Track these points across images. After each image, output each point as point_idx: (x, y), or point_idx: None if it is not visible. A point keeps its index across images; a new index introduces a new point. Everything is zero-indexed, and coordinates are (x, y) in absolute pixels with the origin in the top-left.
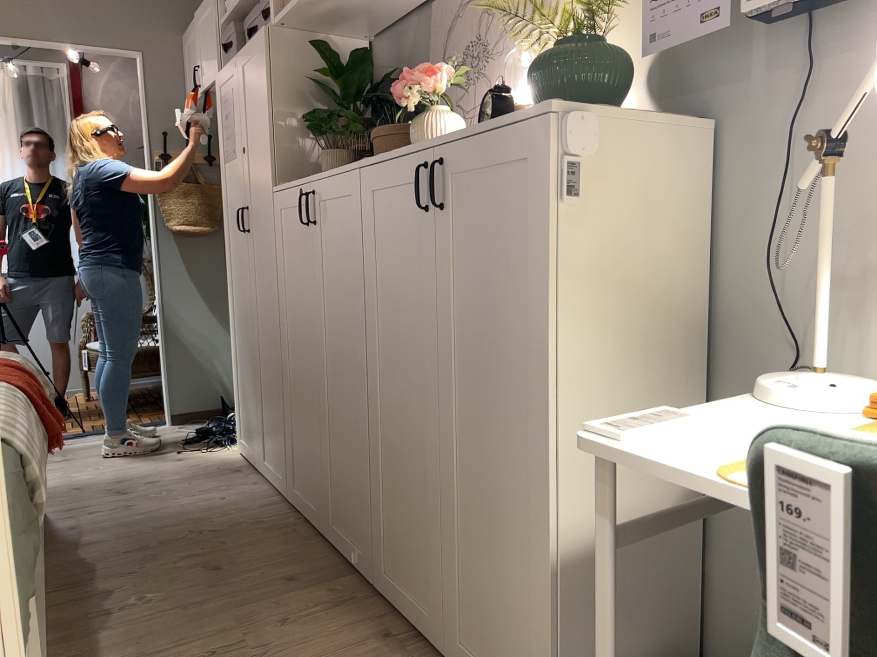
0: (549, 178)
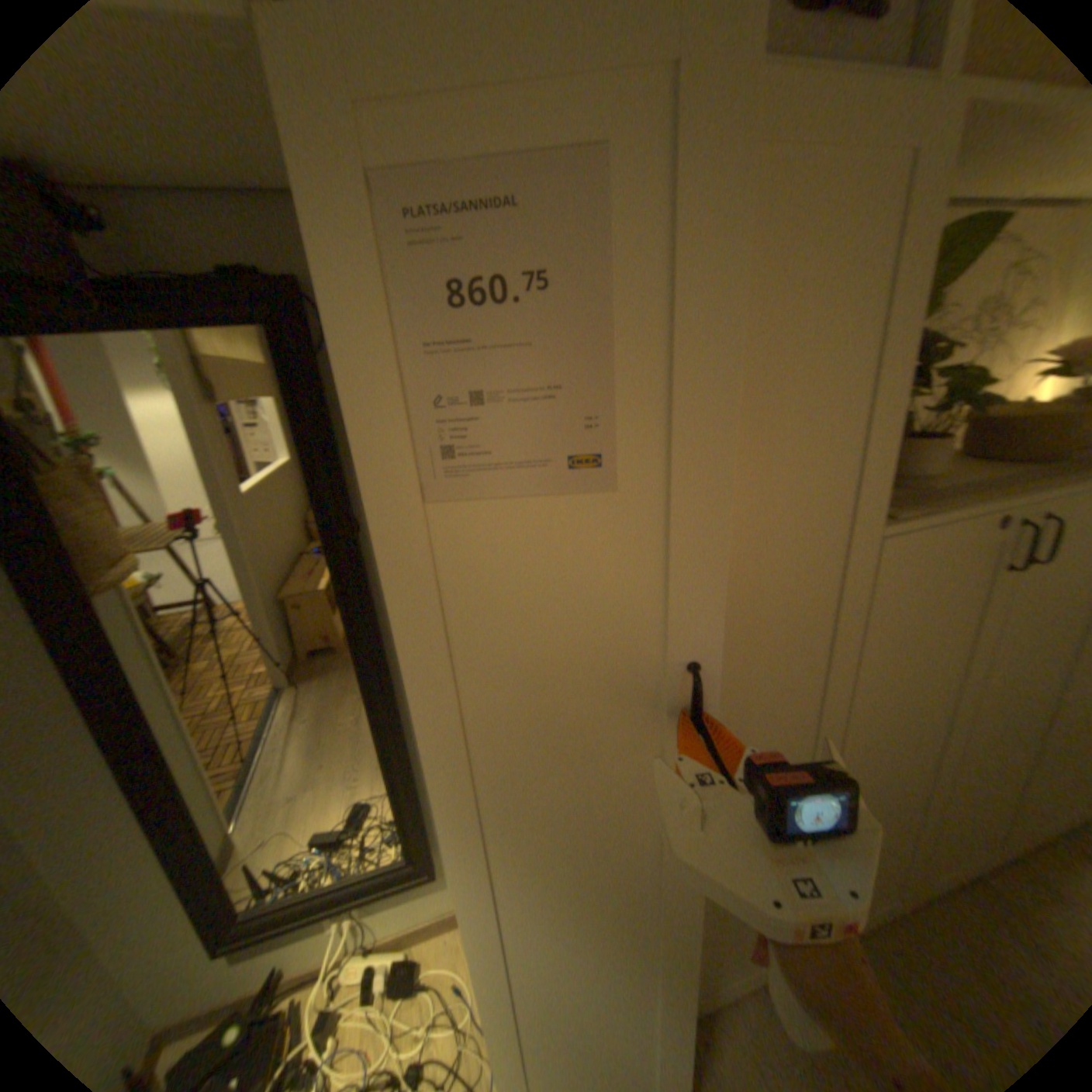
0: None
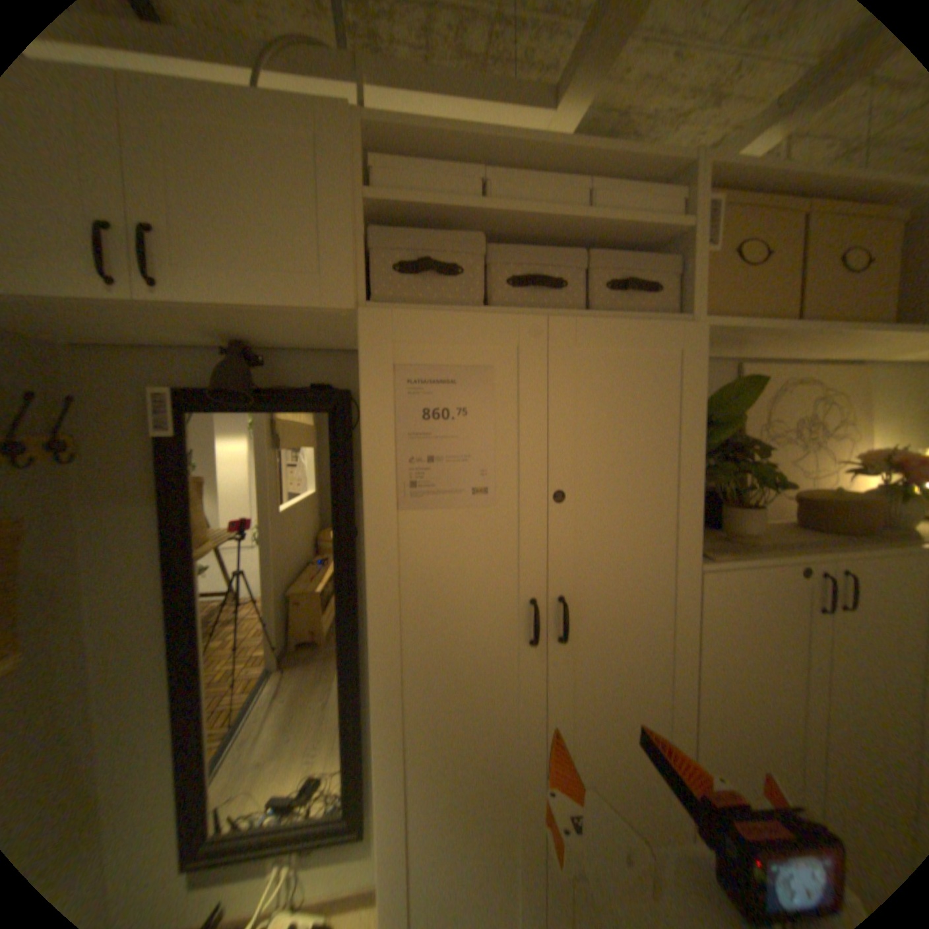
0: None
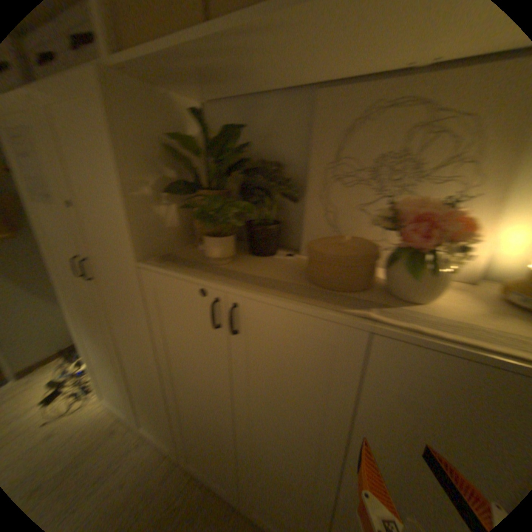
0: None
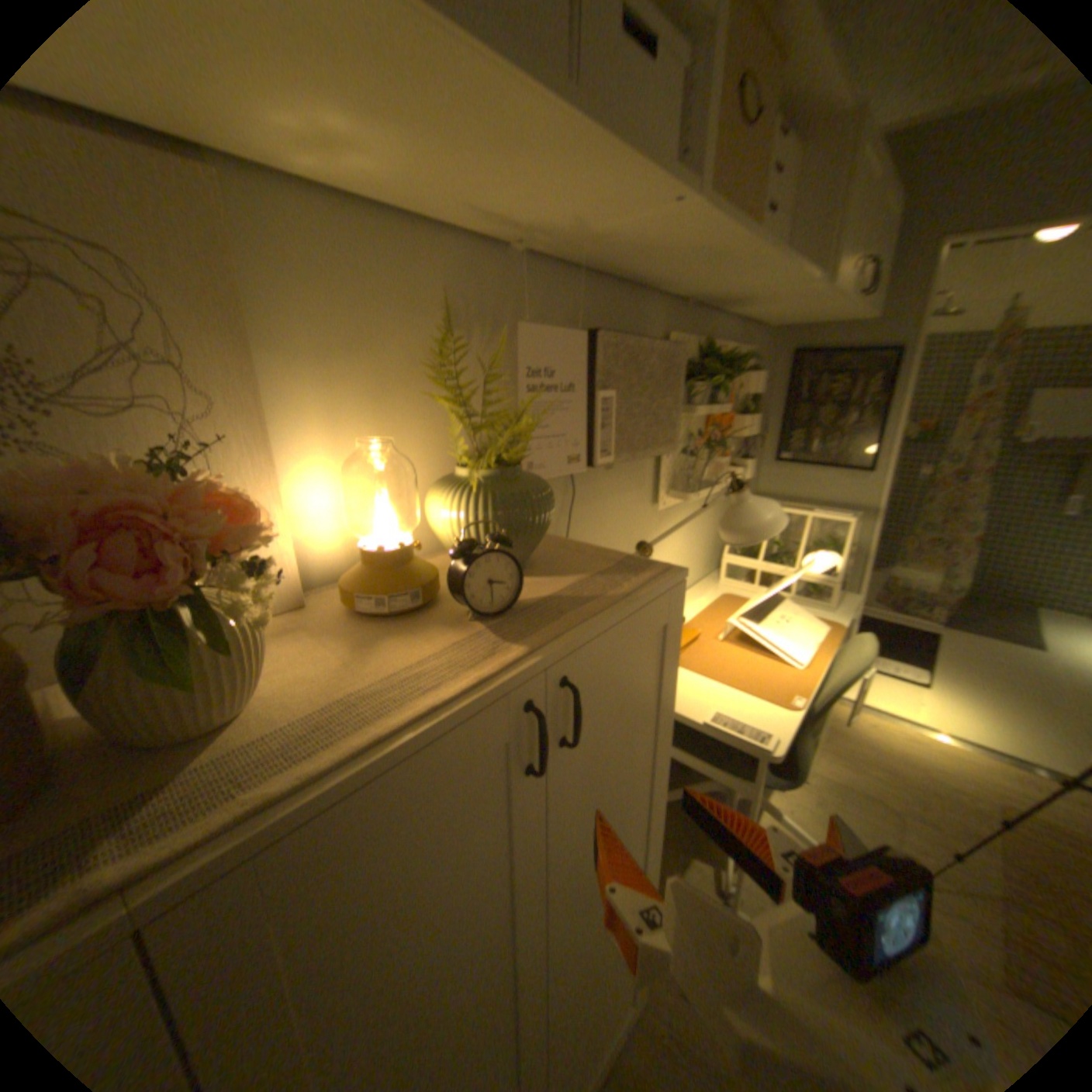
0: (678, 630)
